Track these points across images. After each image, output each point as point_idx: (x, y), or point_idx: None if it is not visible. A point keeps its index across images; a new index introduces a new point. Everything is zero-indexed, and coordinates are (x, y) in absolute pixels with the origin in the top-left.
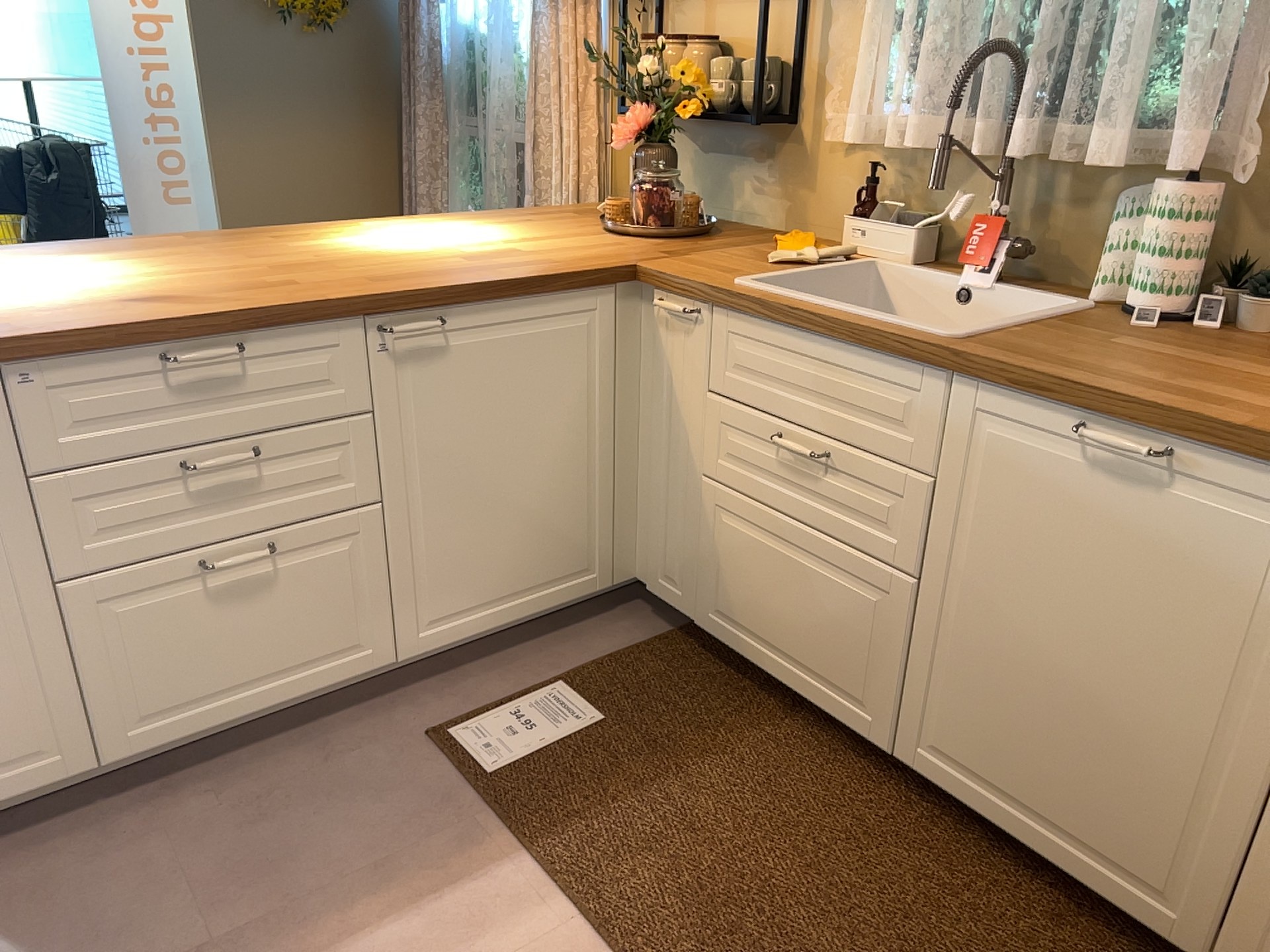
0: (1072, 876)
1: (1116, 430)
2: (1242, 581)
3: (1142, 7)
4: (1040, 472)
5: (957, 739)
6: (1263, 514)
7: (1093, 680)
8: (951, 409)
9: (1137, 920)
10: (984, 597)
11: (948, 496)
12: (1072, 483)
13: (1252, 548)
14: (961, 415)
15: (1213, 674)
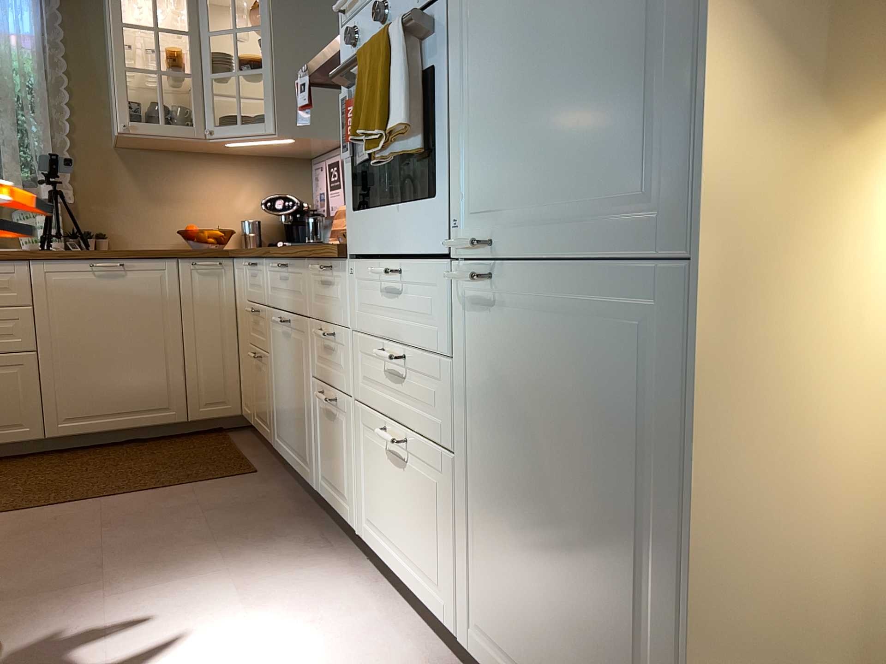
0: (137, 427)
1: (103, 262)
2: (154, 294)
3: (11, 142)
4: (79, 286)
5: (76, 408)
6: (153, 273)
7: (122, 349)
8: (31, 276)
9: (163, 424)
10: (70, 342)
11: (41, 310)
12: (92, 285)
13: (154, 283)
14: (38, 276)
15: (157, 326)
